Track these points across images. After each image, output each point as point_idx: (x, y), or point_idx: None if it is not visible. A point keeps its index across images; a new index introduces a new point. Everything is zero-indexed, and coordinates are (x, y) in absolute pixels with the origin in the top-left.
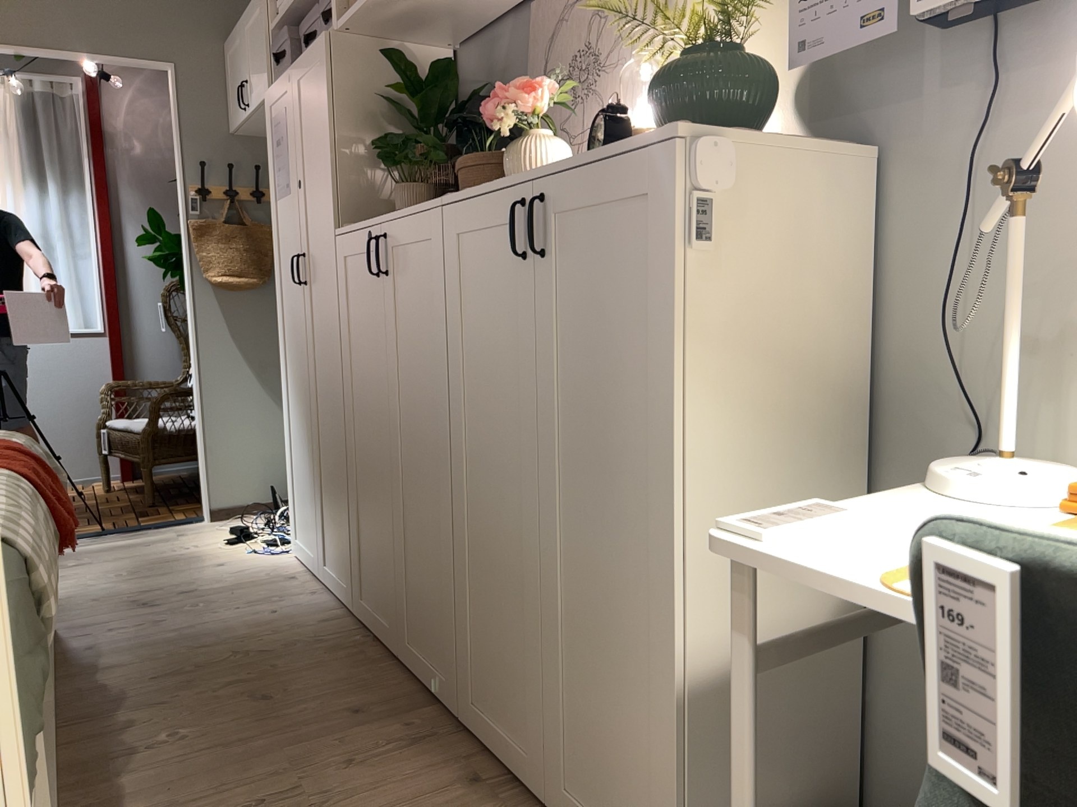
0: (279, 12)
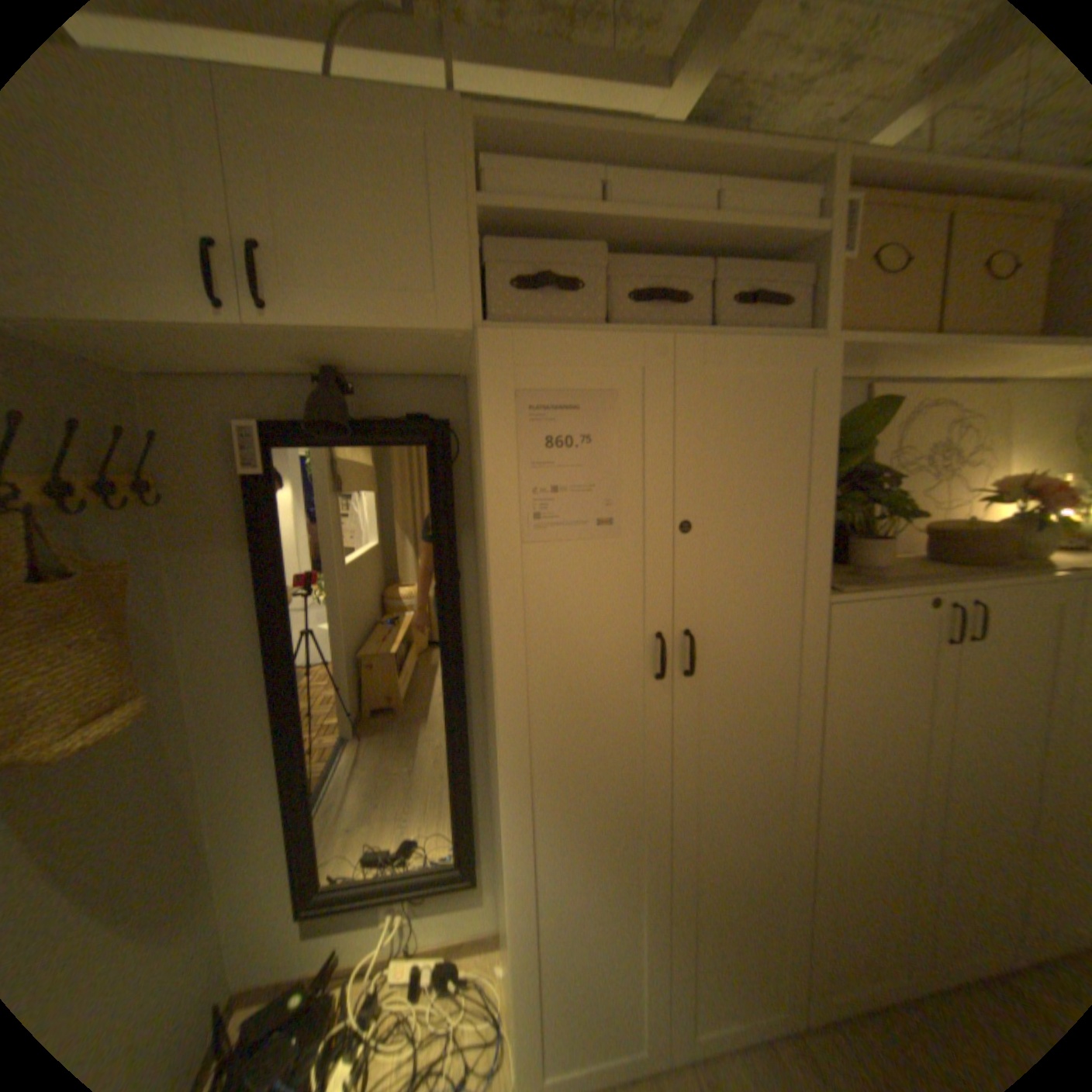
0: (486, 181)
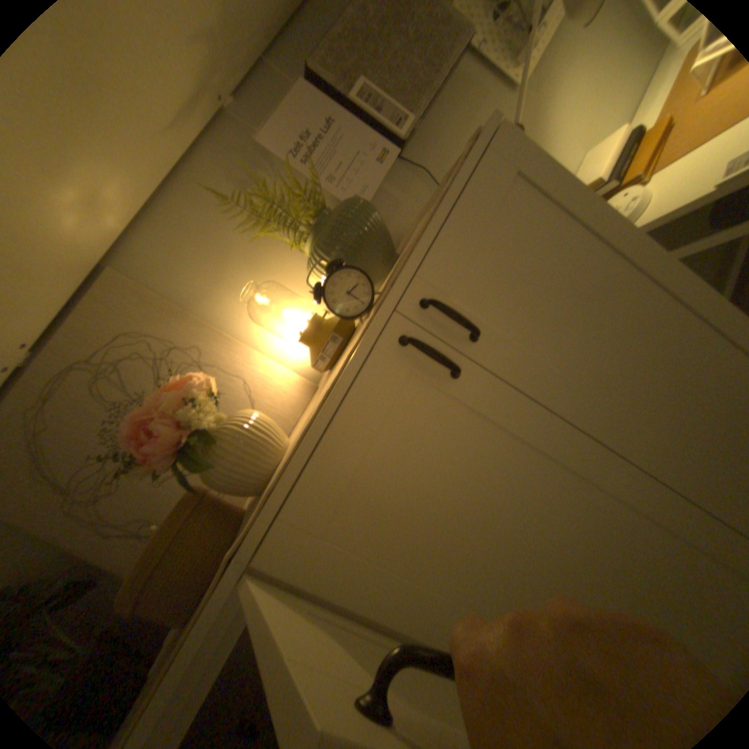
0: None
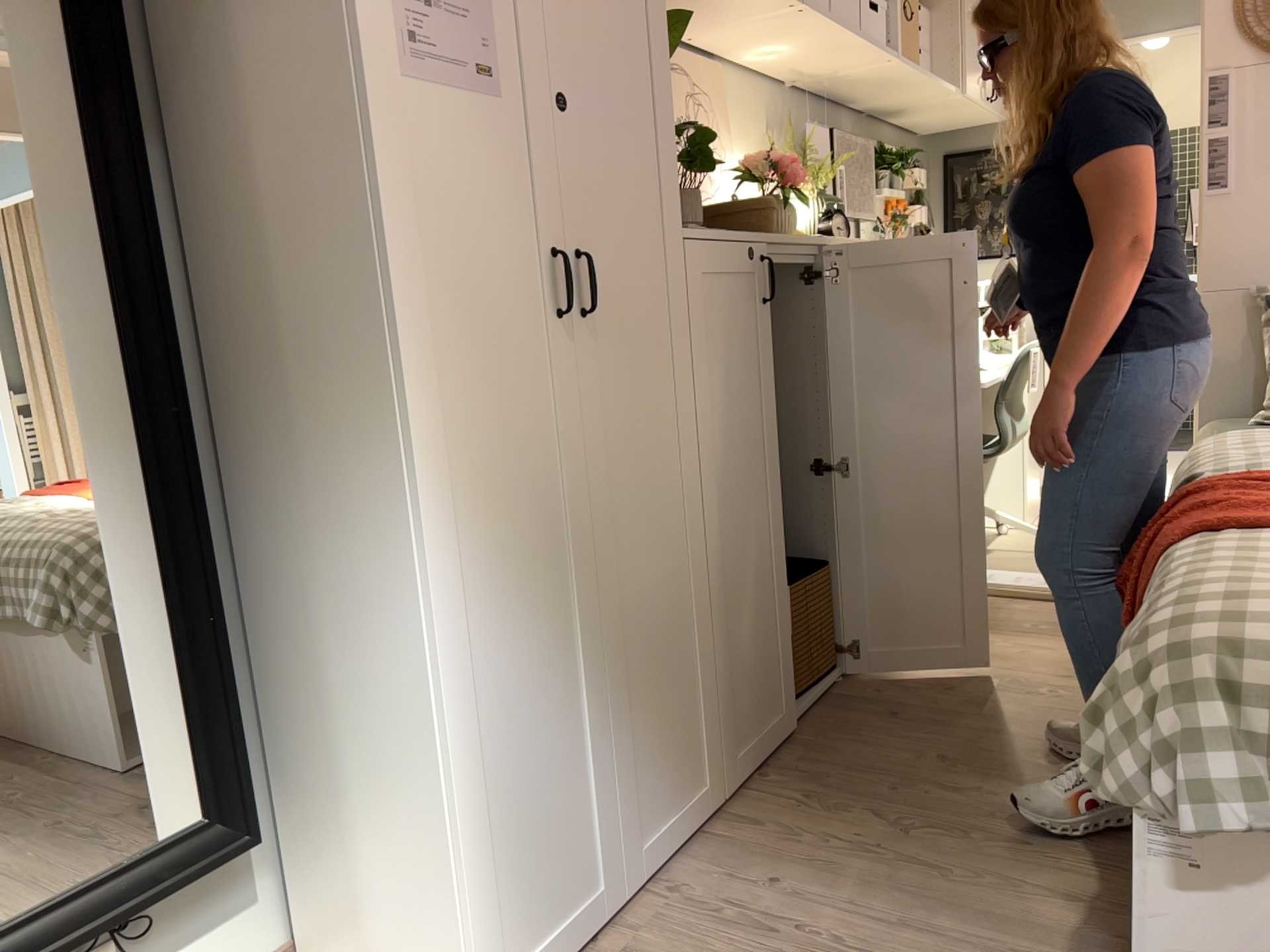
0: None
